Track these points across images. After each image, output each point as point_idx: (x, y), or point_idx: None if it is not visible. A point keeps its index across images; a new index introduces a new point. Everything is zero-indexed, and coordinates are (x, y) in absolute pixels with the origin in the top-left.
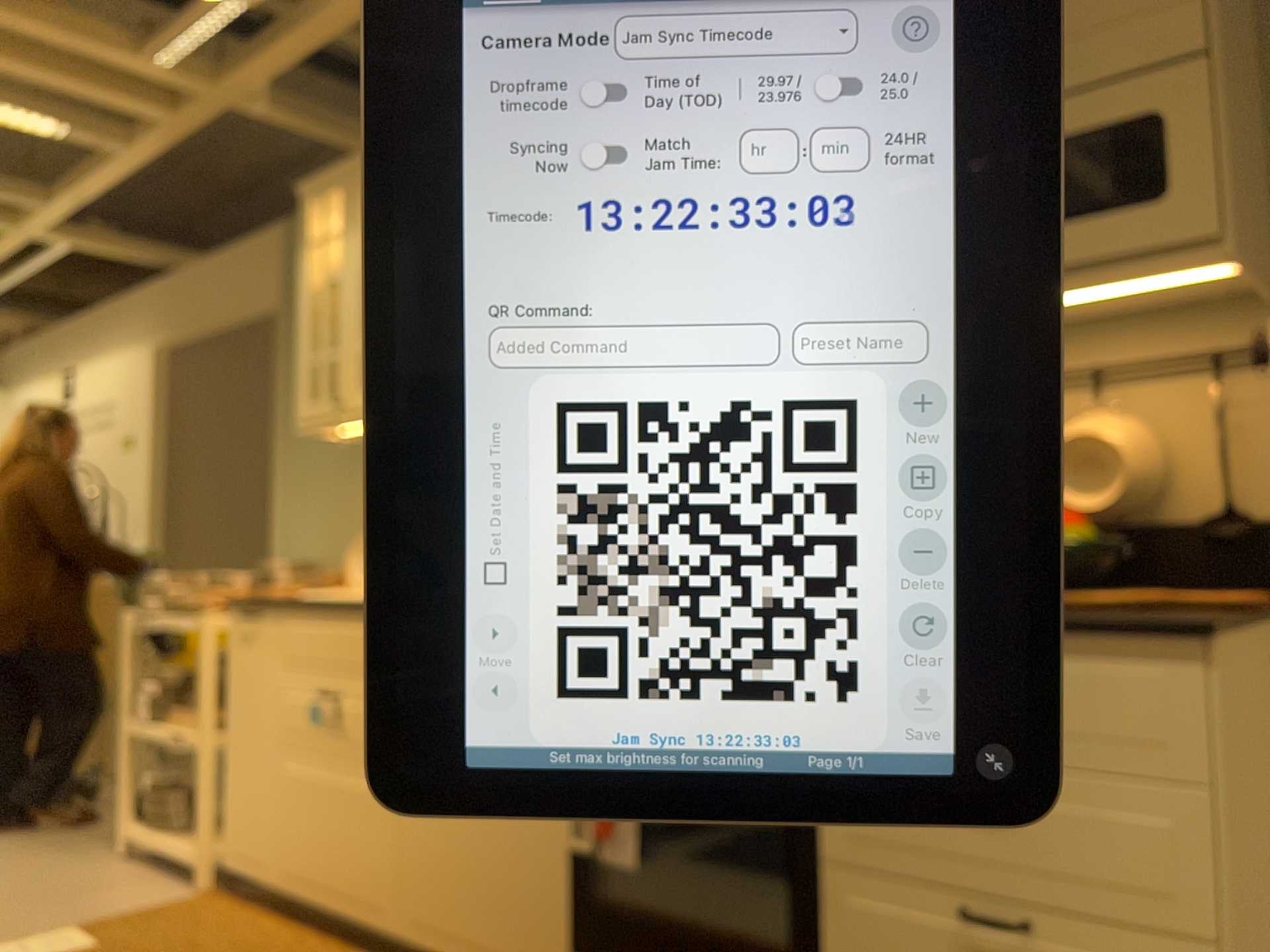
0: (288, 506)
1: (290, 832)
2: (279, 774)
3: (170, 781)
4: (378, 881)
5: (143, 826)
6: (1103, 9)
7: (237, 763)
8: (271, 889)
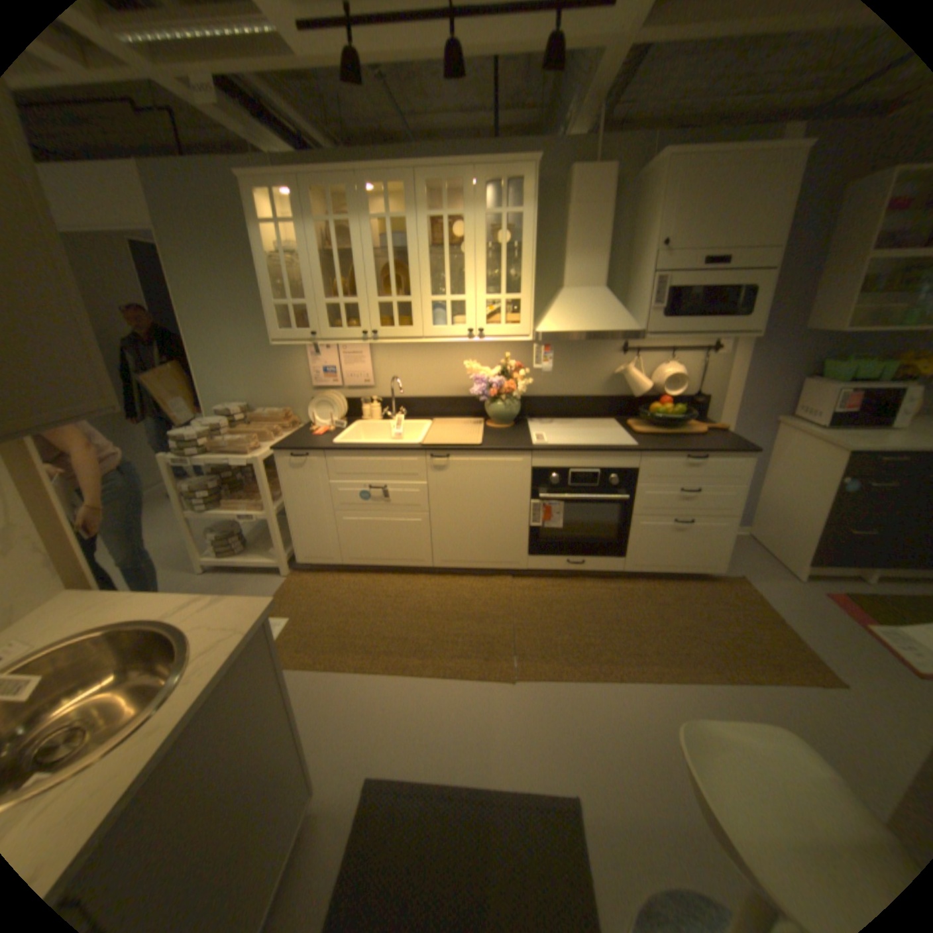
0: (206, 370)
1: (355, 542)
2: (341, 521)
3: (224, 532)
4: (421, 550)
5: (208, 555)
6: (752, 242)
7: (303, 521)
8: (343, 564)
